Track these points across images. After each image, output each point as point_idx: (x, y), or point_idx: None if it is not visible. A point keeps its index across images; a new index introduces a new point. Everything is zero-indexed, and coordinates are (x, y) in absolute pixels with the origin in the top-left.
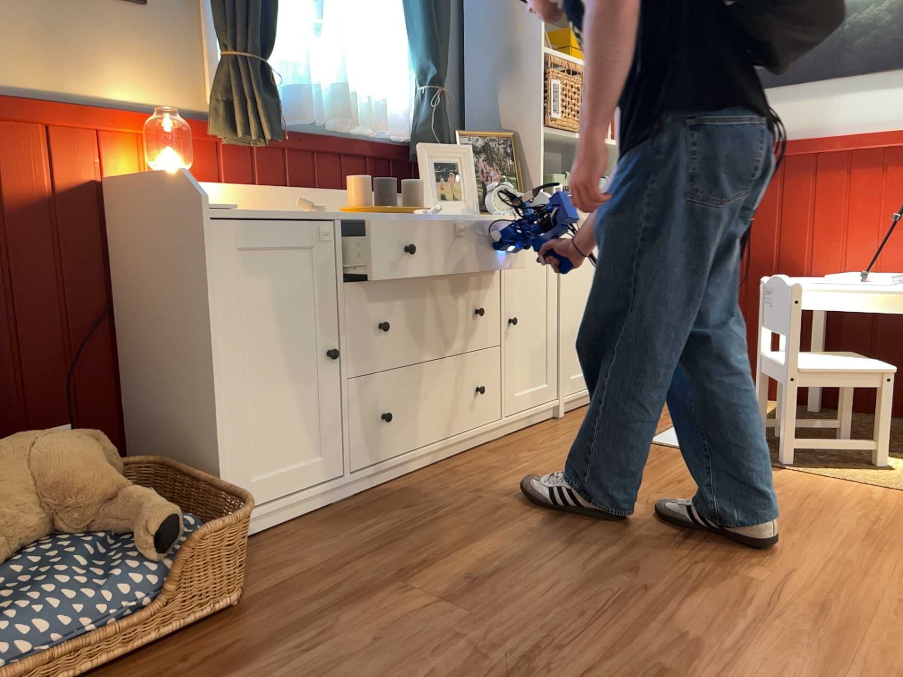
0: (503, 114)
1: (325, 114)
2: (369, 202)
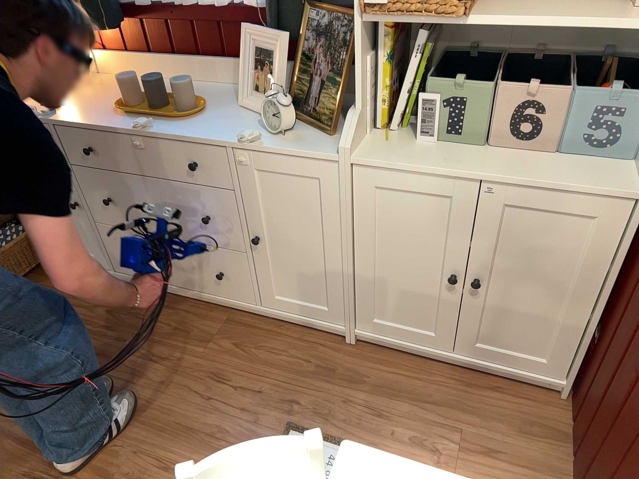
0: None
1: None
2: (135, 103)
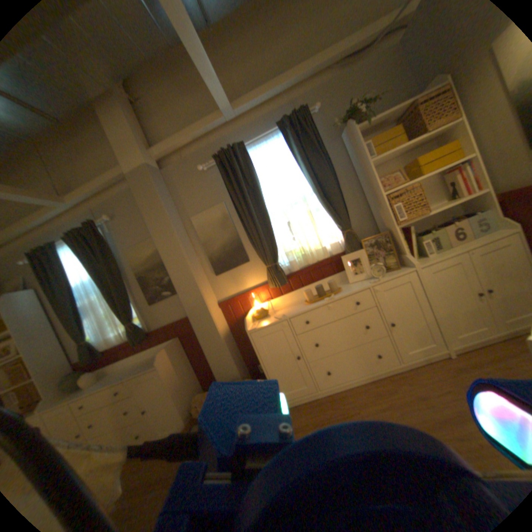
0: (384, 221)
1: (304, 261)
2: (310, 297)
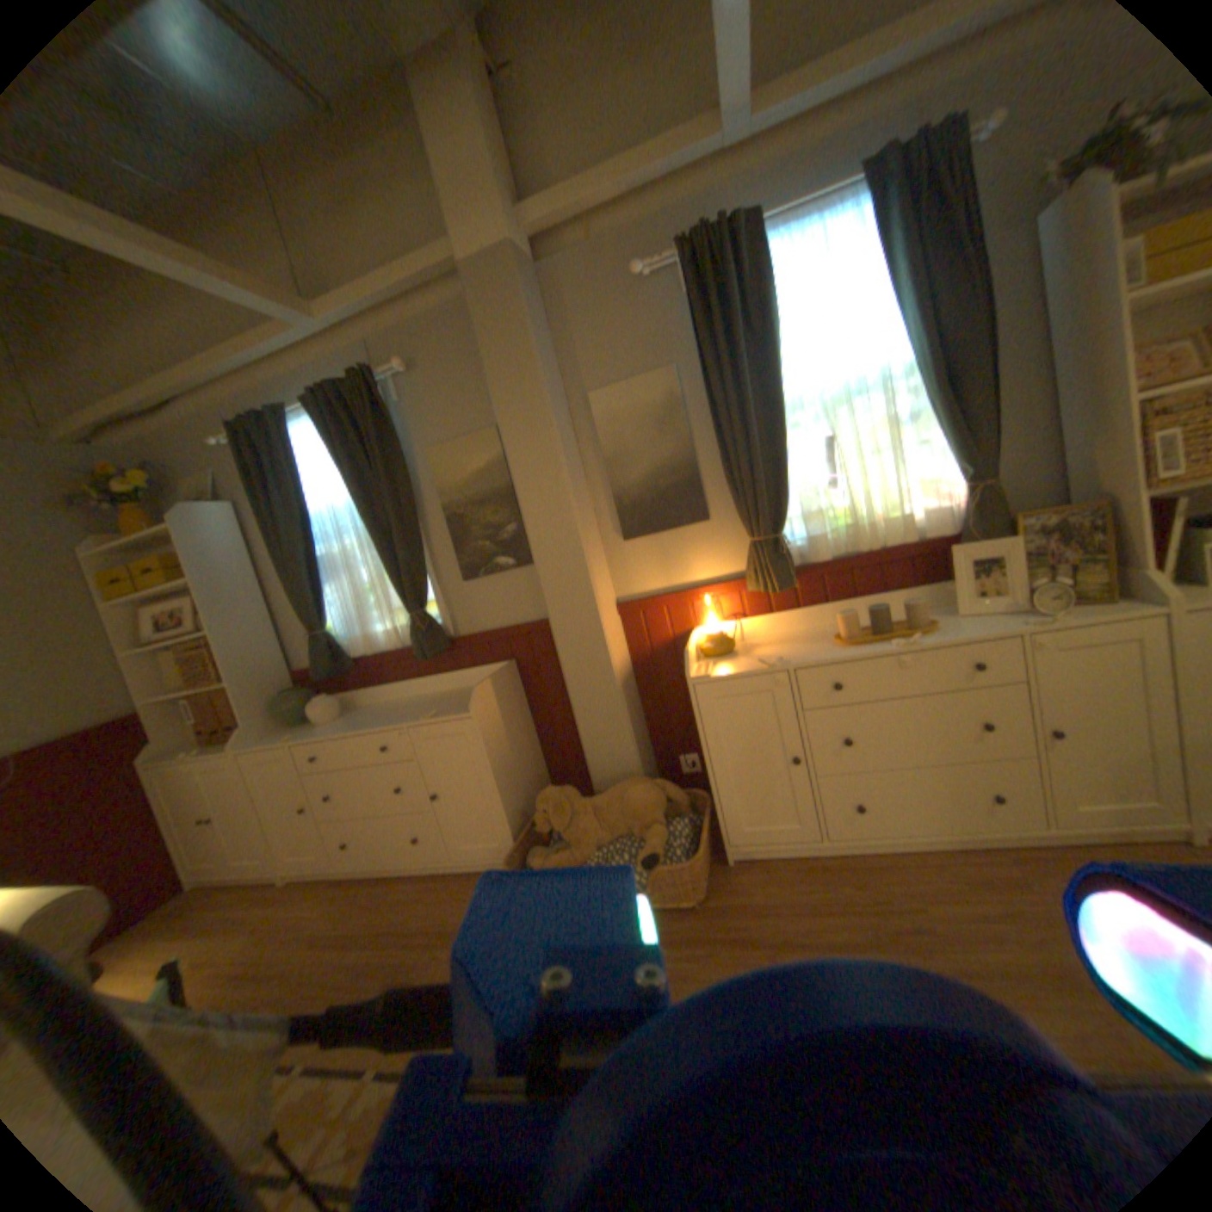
0: (1100, 473)
1: (848, 544)
2: (854, 632)
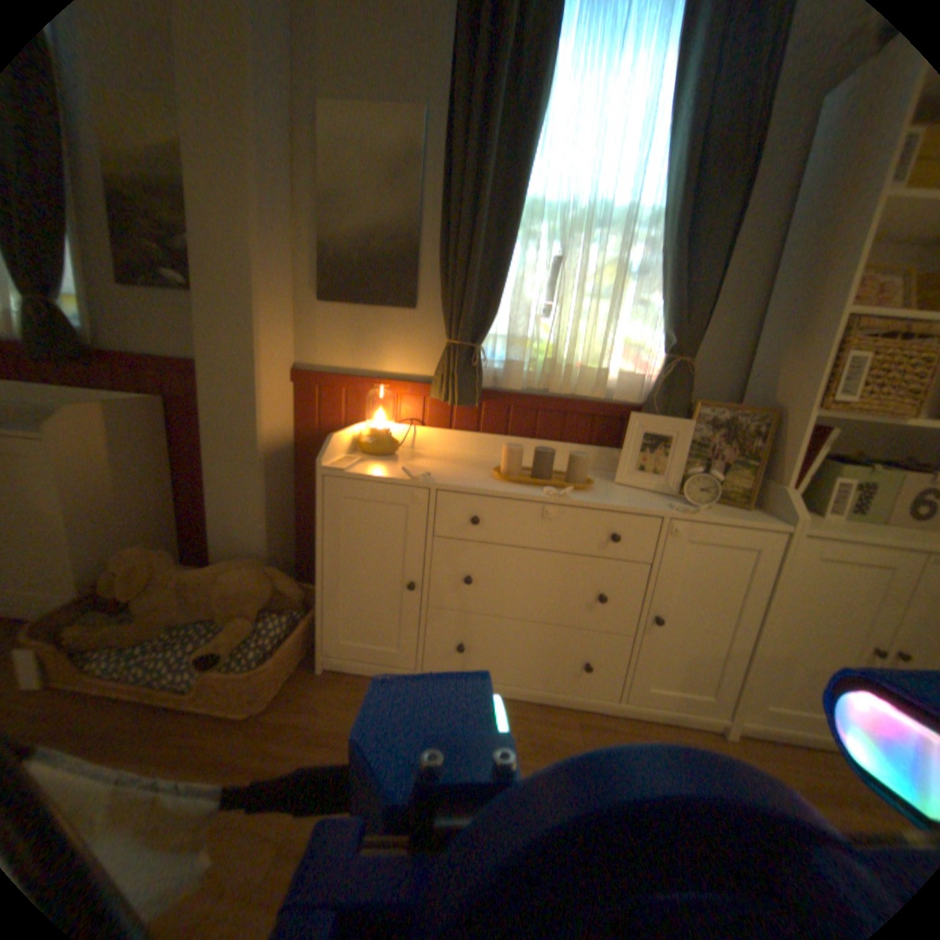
0: (781, 385)
1: (542, 382)
2: (514, 470)
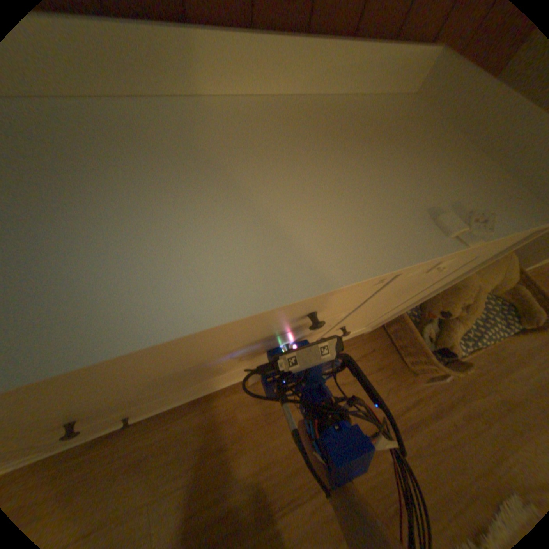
0: None
1: None
2: None
